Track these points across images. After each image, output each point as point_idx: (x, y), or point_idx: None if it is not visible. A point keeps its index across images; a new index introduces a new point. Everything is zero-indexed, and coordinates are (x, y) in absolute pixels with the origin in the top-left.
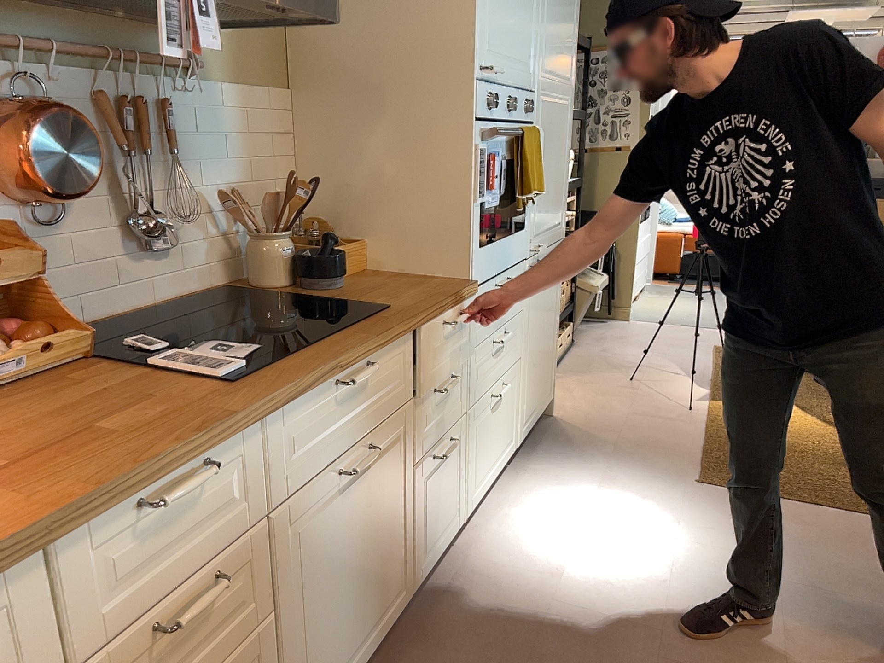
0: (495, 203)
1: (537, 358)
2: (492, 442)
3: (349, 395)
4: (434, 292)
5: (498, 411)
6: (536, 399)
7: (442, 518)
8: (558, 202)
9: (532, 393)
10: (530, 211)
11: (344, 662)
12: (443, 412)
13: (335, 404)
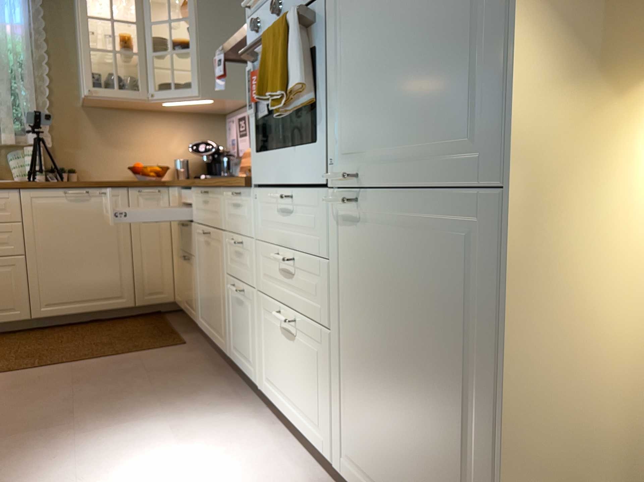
0: (266, 113)
1: (379, 391)
2: (286, 371)
3: (205, 201)
4: (242, 177)
5: (291, 347)
6: (386, 477)
7: (242, 345)
8: (443, 90)
9: (369, 442)
10: (331, 118)
11: (208, 323)
12: (240, 264)
13: (202, 201)
